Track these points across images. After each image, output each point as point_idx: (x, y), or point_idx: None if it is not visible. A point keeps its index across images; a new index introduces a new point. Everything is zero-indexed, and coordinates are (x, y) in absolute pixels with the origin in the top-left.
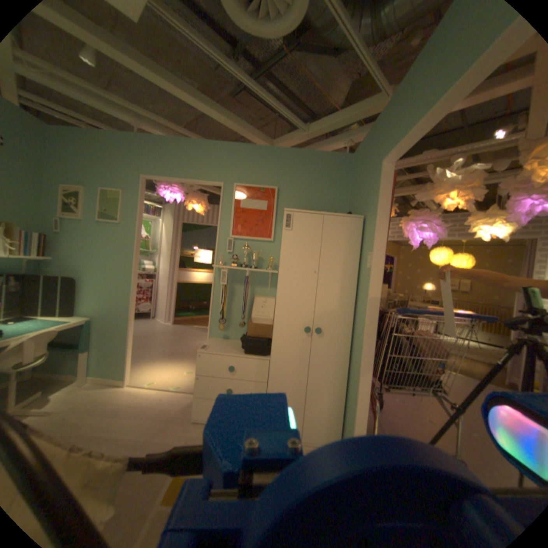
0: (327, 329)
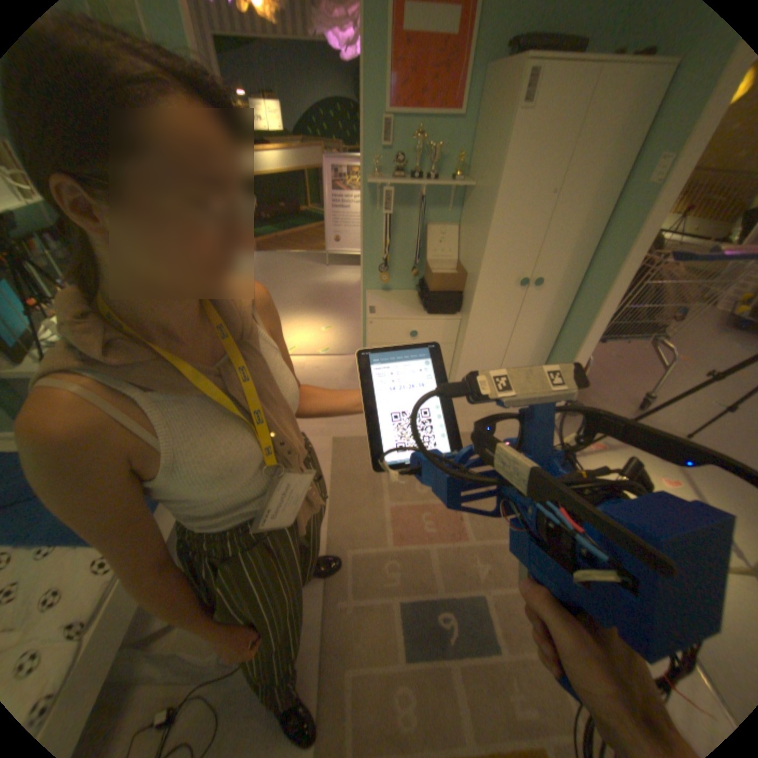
0: (550, 278)
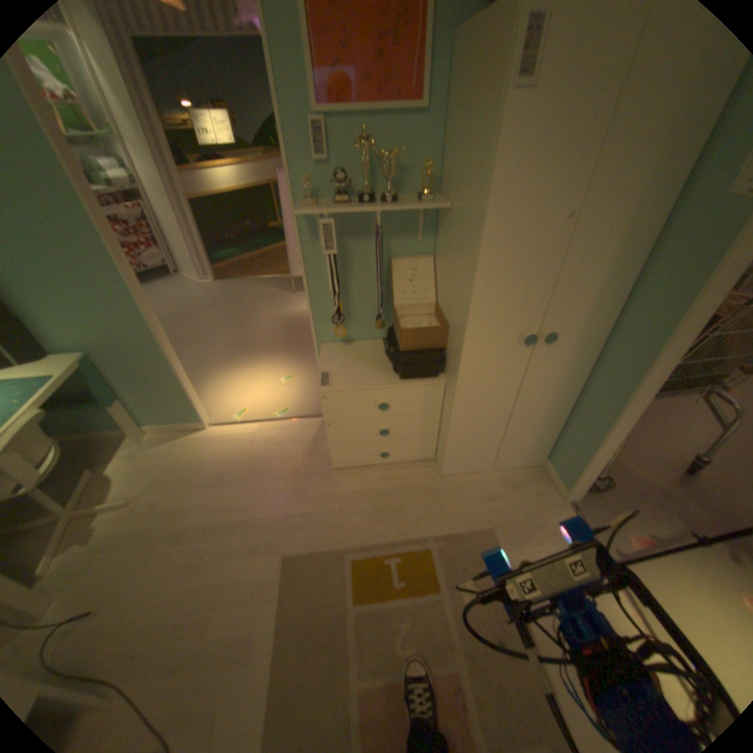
0: (567, 330)
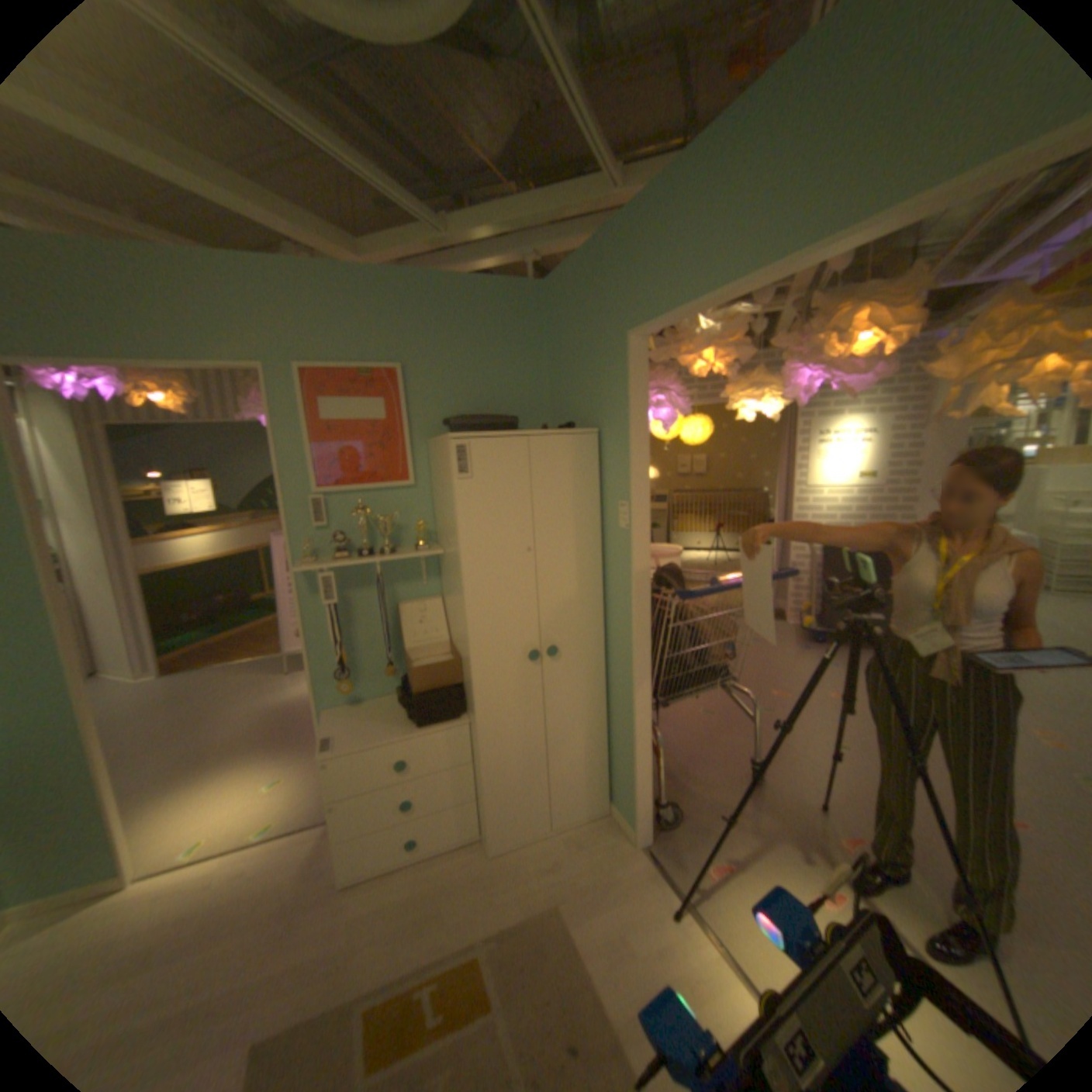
0: (566, 642)
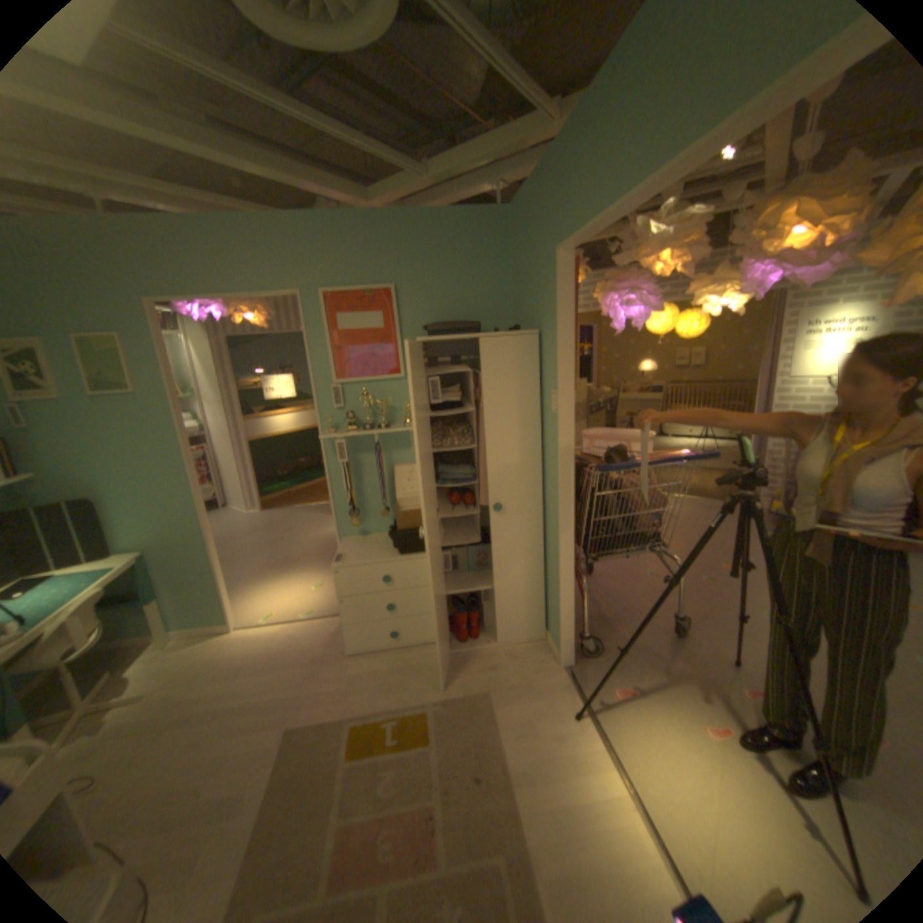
0: (509, 502)
